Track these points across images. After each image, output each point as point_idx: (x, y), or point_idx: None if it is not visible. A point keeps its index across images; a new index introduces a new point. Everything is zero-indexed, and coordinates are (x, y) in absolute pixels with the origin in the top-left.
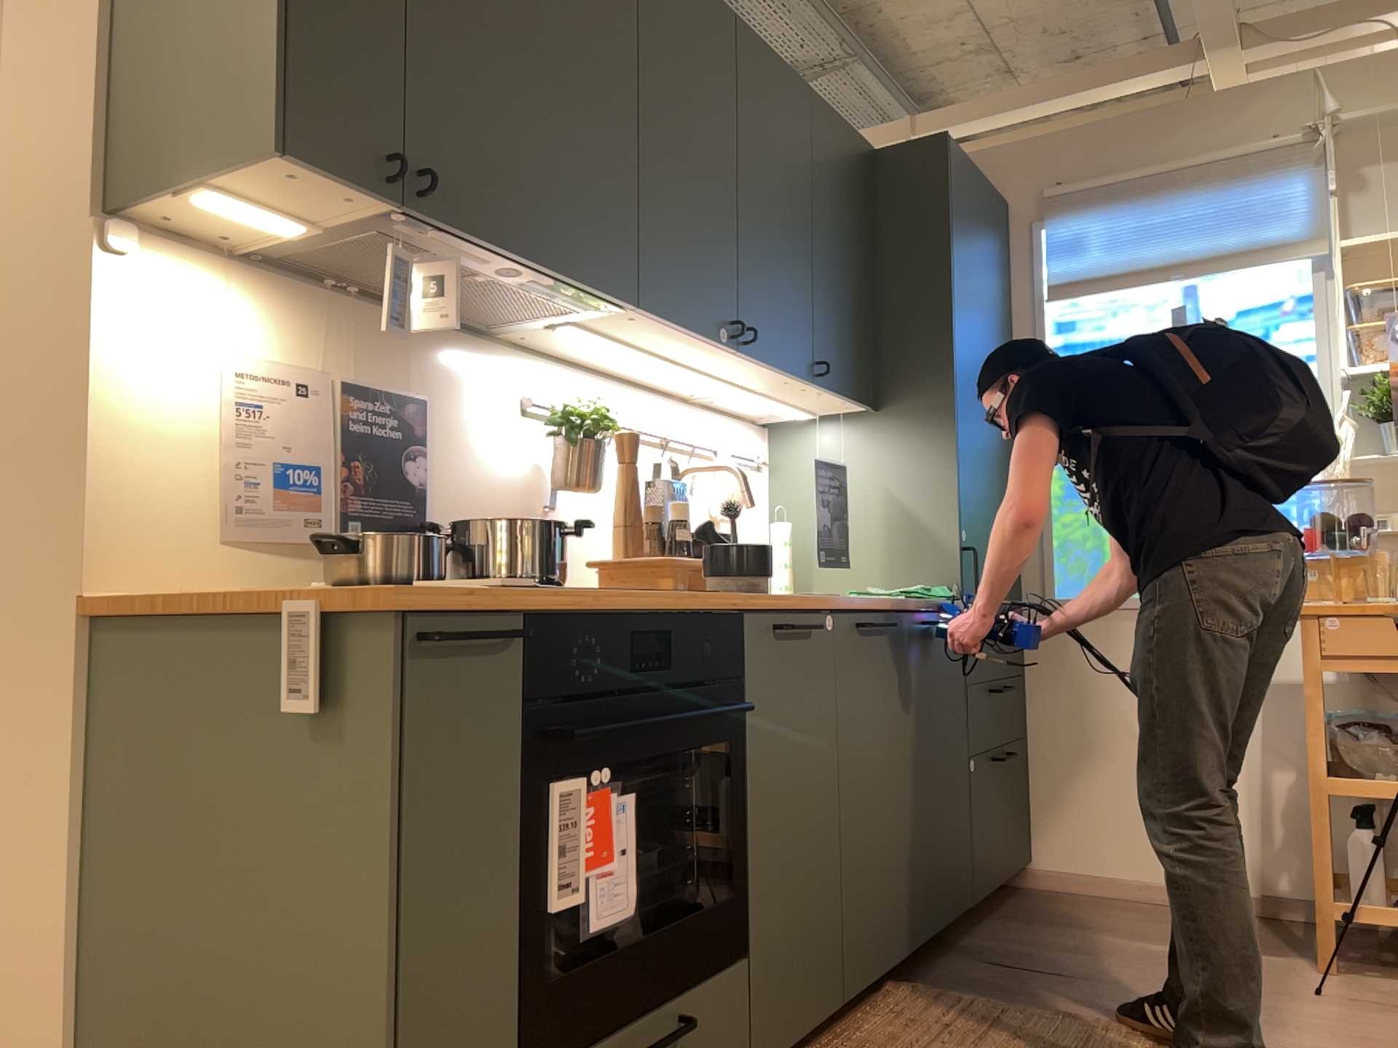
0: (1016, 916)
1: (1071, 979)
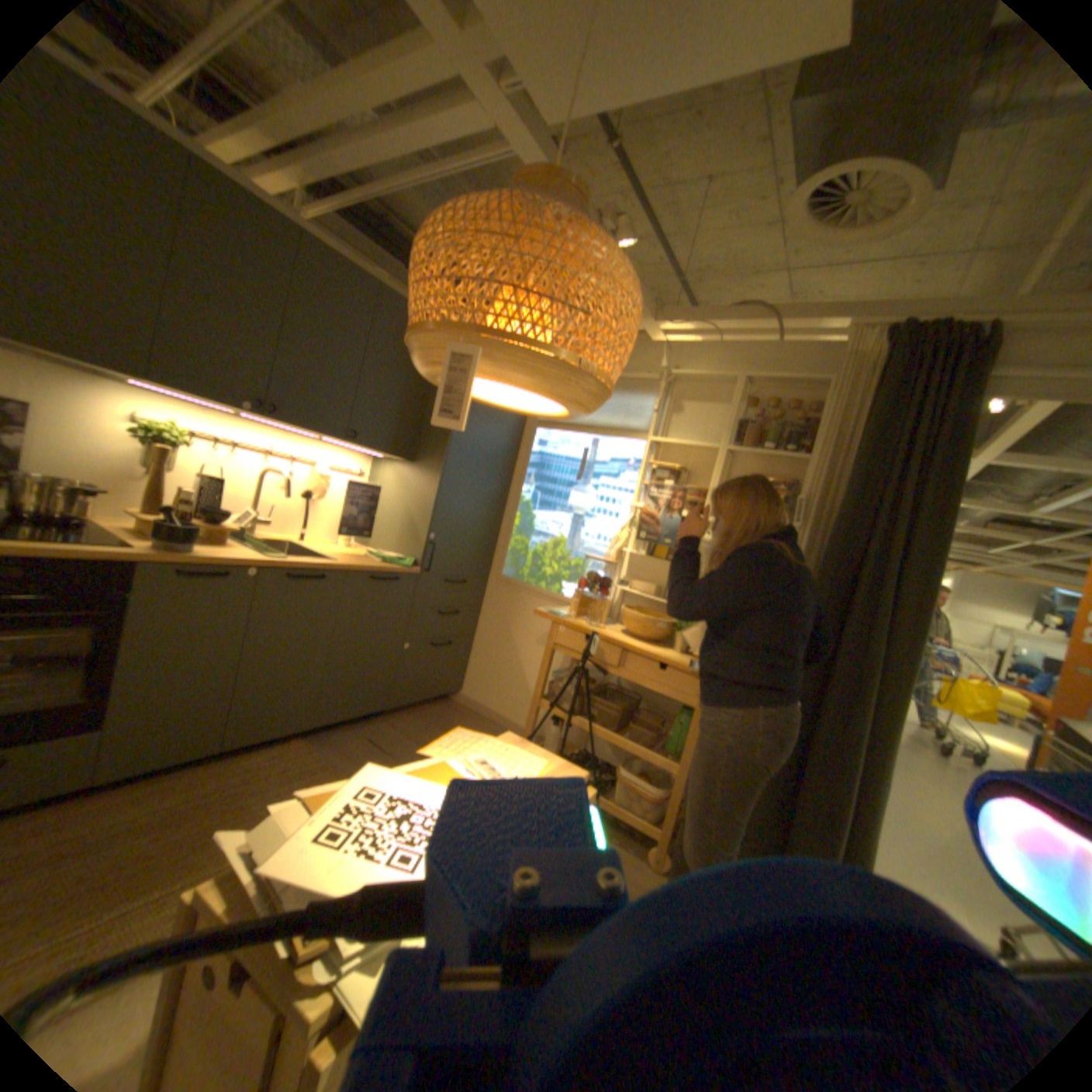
0: (423, 714)
1: (391, 756)
